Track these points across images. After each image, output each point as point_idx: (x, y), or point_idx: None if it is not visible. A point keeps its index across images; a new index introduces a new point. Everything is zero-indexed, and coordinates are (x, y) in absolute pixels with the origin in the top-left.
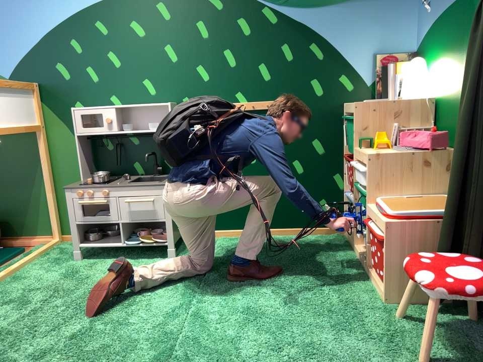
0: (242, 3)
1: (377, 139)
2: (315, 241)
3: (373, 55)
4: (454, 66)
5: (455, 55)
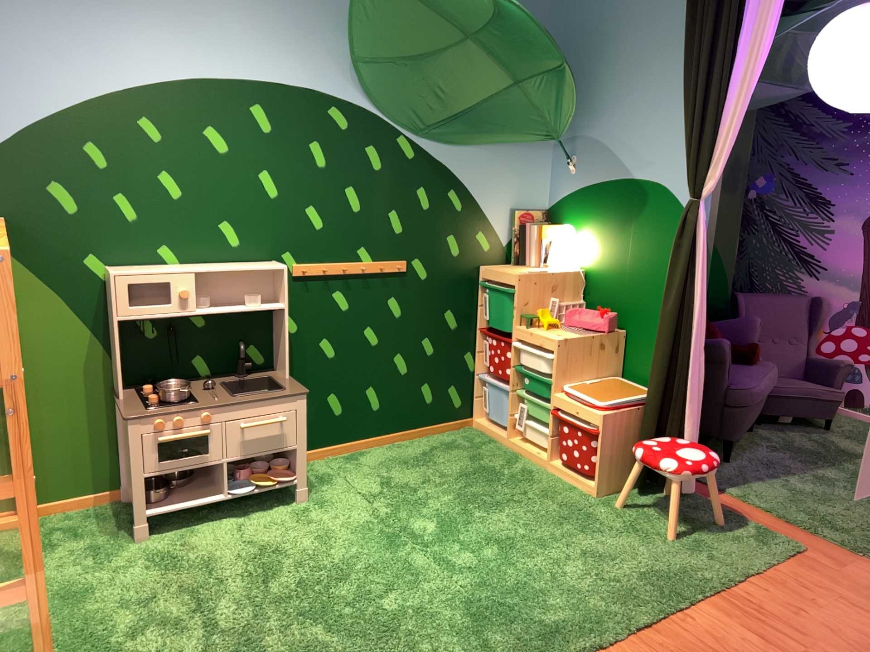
0: (374, 130)
1: (538, 316)
2: (451, 440)
3: (508, 211)
4: (611, 246)
5: (611, 236)
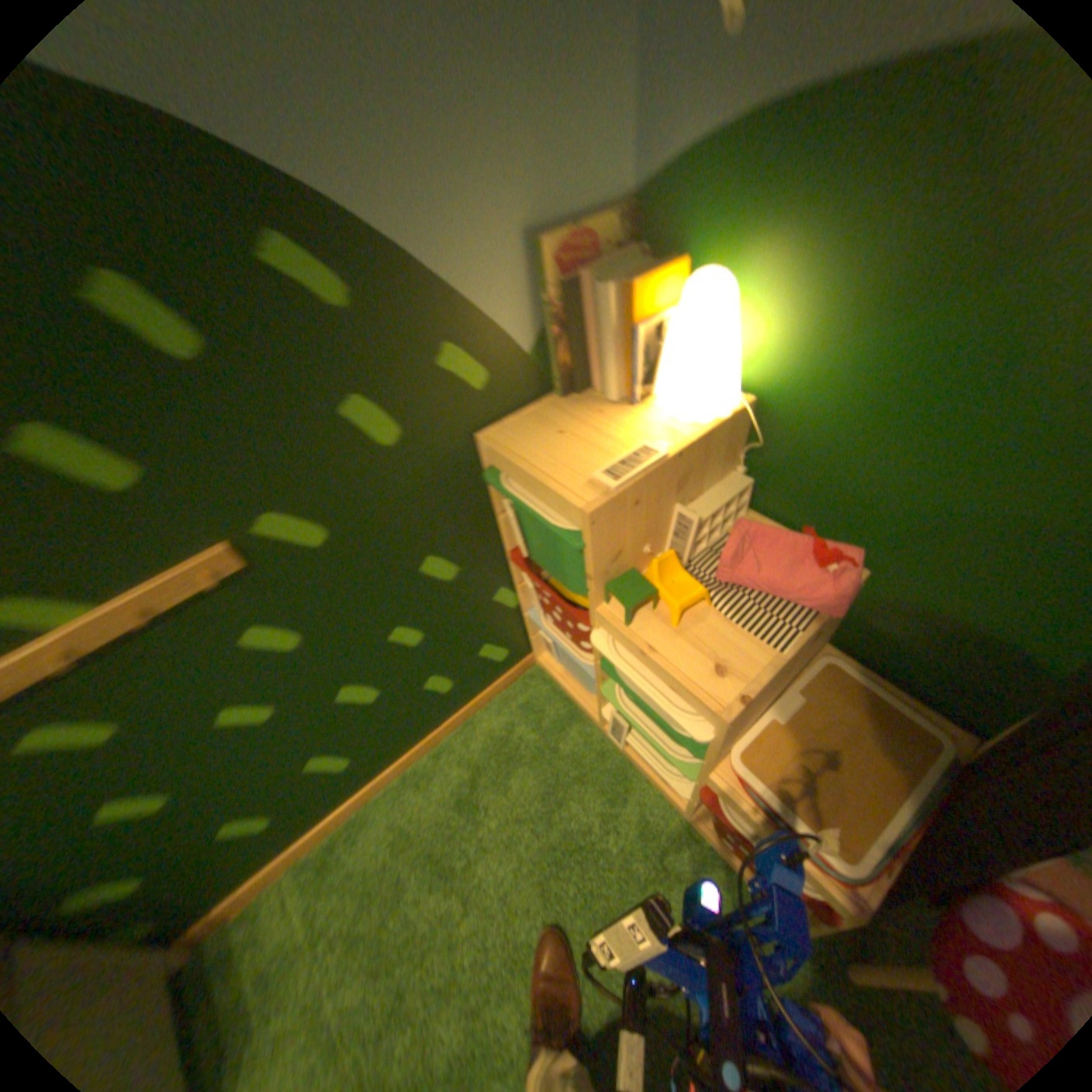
0: None
1: (661, 578)
2: (508, 732)
3: (532, 236)
4: (894, 345)
5: (910, 309)
